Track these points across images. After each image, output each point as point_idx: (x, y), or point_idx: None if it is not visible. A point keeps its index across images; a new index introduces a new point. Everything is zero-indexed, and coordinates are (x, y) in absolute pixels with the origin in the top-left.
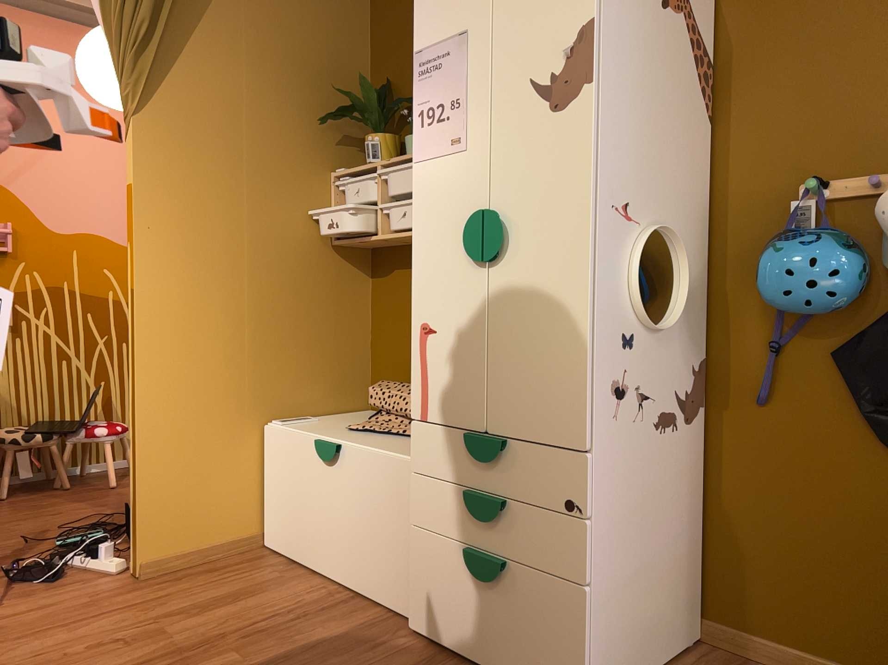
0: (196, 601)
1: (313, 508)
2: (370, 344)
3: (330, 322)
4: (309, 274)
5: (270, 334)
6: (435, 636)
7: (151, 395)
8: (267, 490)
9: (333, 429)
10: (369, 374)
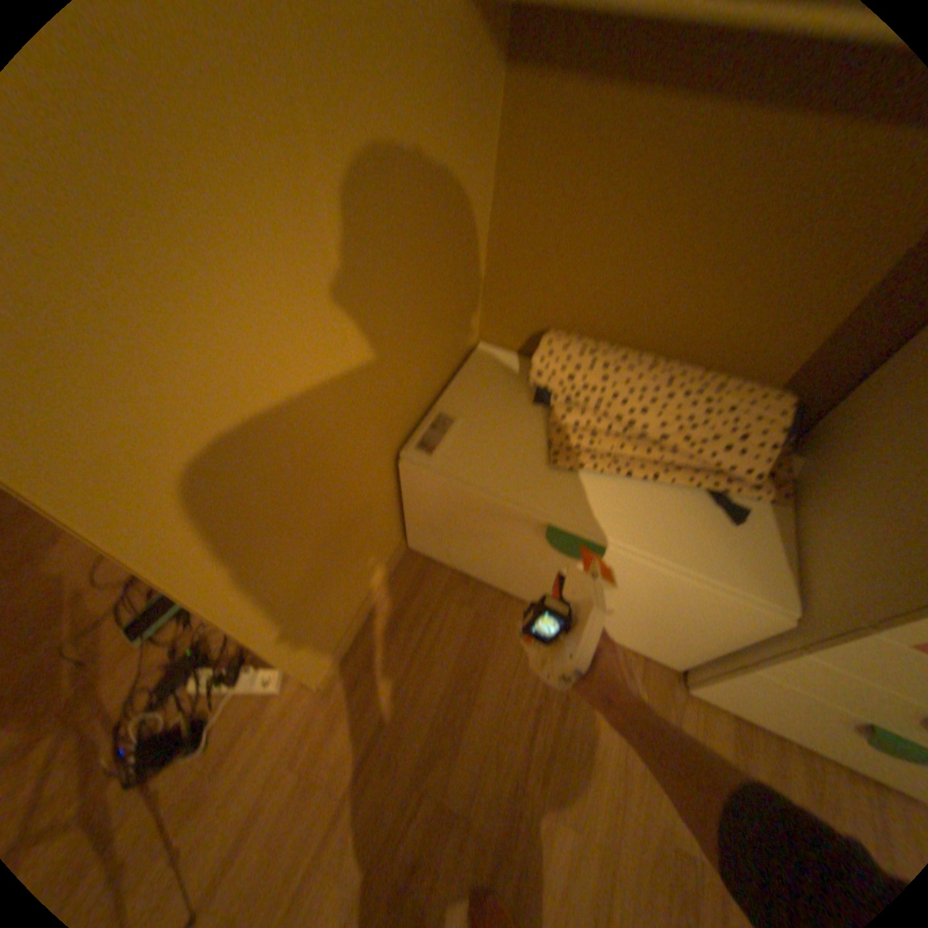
0: (428, 713)
1: (517, 561)
2: (487, 238)
3: (454, 228)
4: (431, 114)
5: (387, 318)
6: (735, 710)
7: (242, 589)
8: (413, 515)
9: (522, 457)
10: (482, 288)
